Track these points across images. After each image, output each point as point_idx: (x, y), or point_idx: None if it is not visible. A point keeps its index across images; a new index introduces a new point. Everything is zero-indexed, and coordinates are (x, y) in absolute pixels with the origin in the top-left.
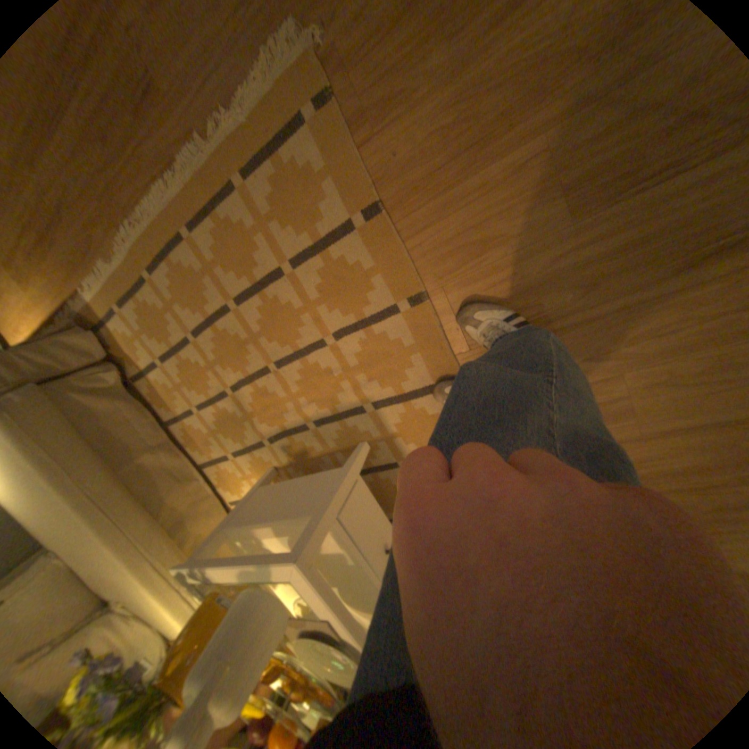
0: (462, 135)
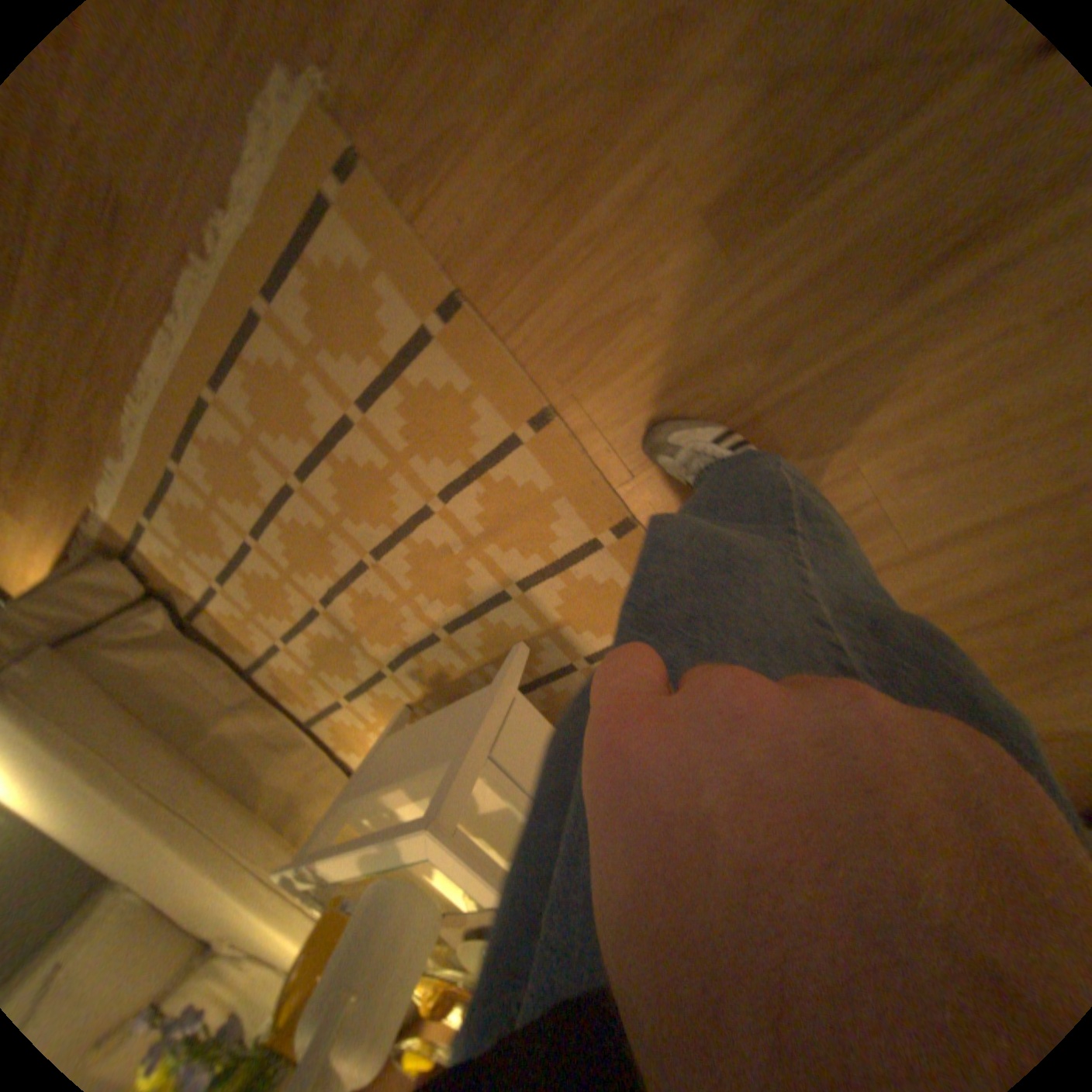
0: (546, 172)
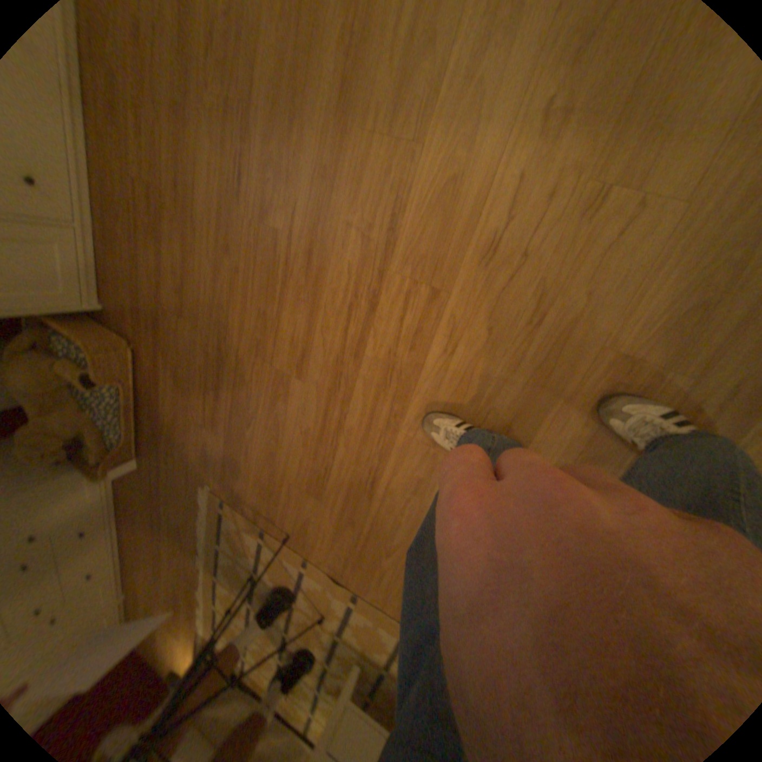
0: (260, 492)
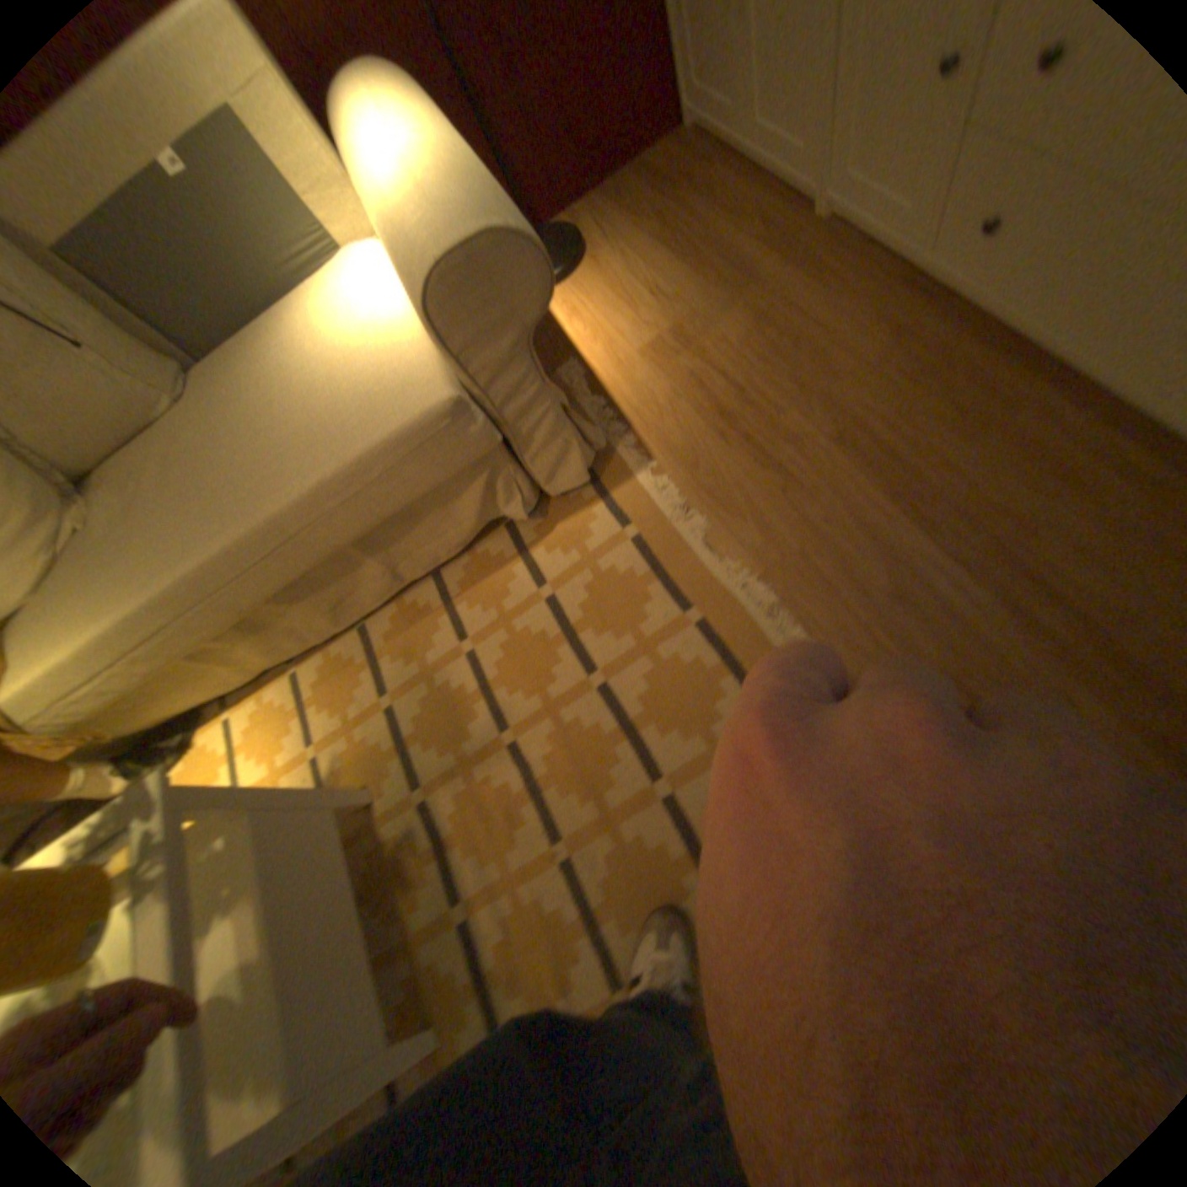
0: None
